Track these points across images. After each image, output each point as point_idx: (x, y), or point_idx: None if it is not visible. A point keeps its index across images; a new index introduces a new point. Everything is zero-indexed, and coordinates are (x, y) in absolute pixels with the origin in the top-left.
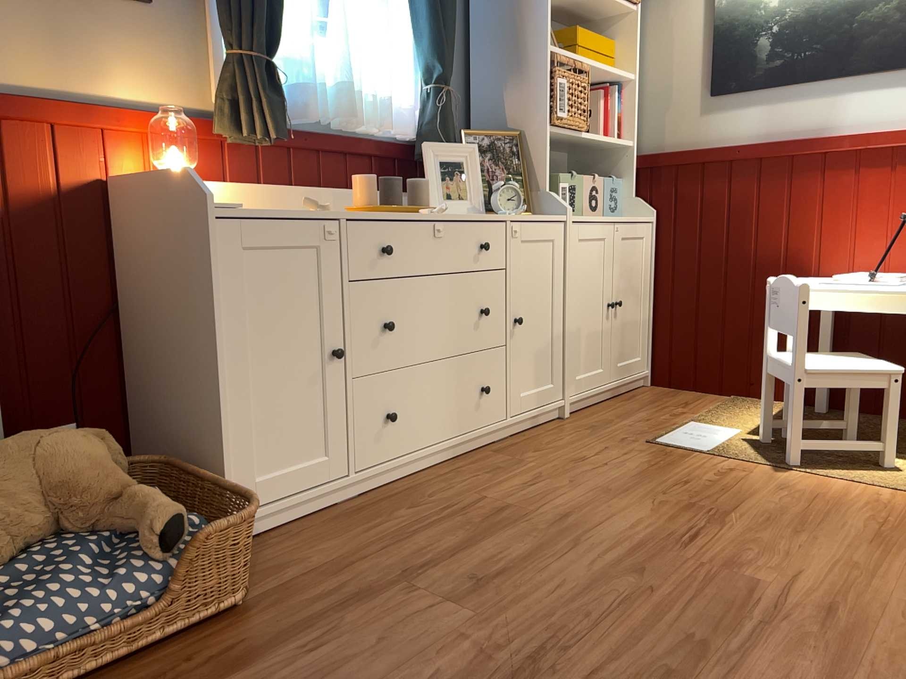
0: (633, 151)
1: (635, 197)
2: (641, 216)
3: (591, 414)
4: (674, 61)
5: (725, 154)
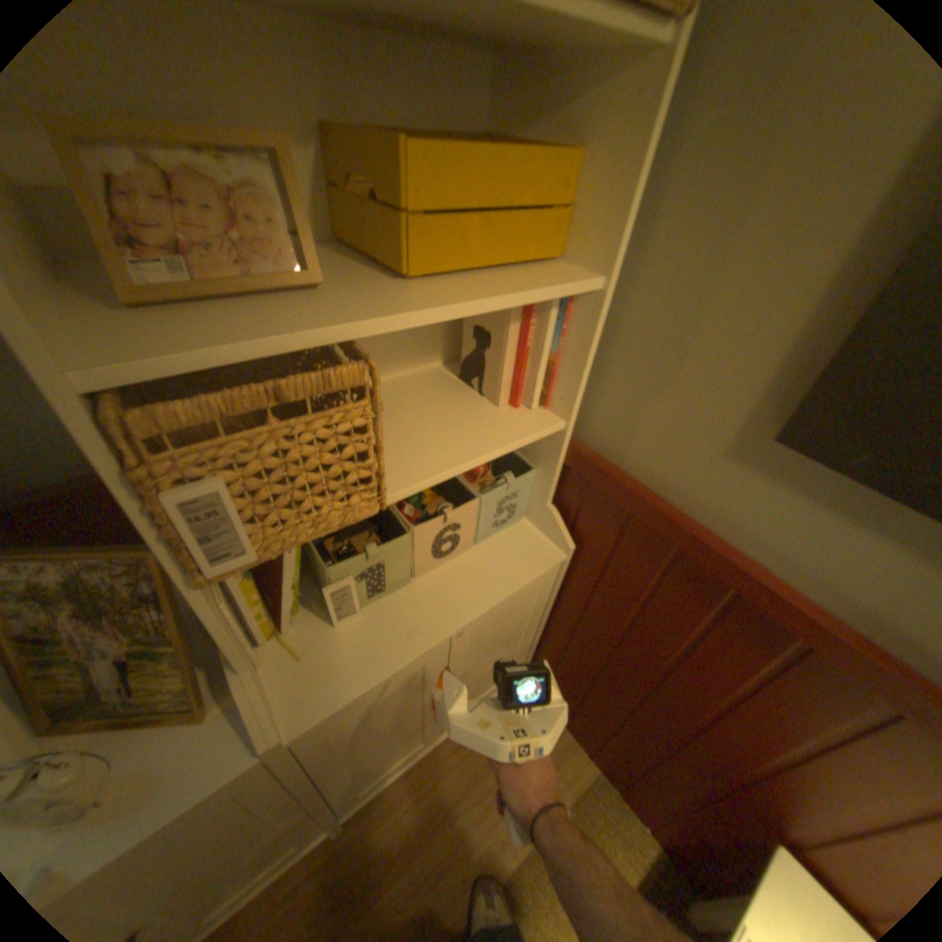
0: (565, 438)
1: (552, 504)
2: (552, 540)
3: (380, 817)
4: (731, 277)
5: (742, 582)
